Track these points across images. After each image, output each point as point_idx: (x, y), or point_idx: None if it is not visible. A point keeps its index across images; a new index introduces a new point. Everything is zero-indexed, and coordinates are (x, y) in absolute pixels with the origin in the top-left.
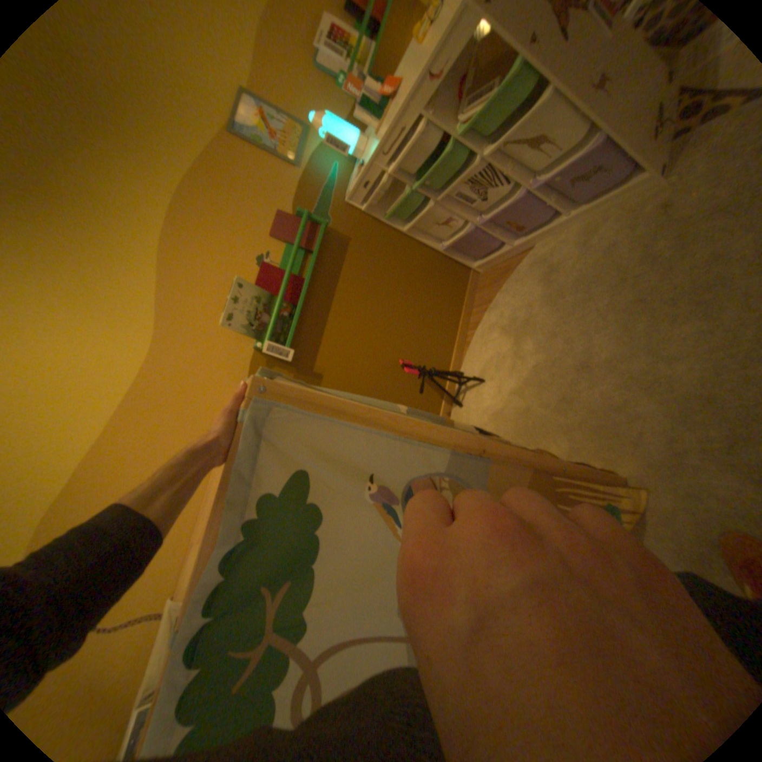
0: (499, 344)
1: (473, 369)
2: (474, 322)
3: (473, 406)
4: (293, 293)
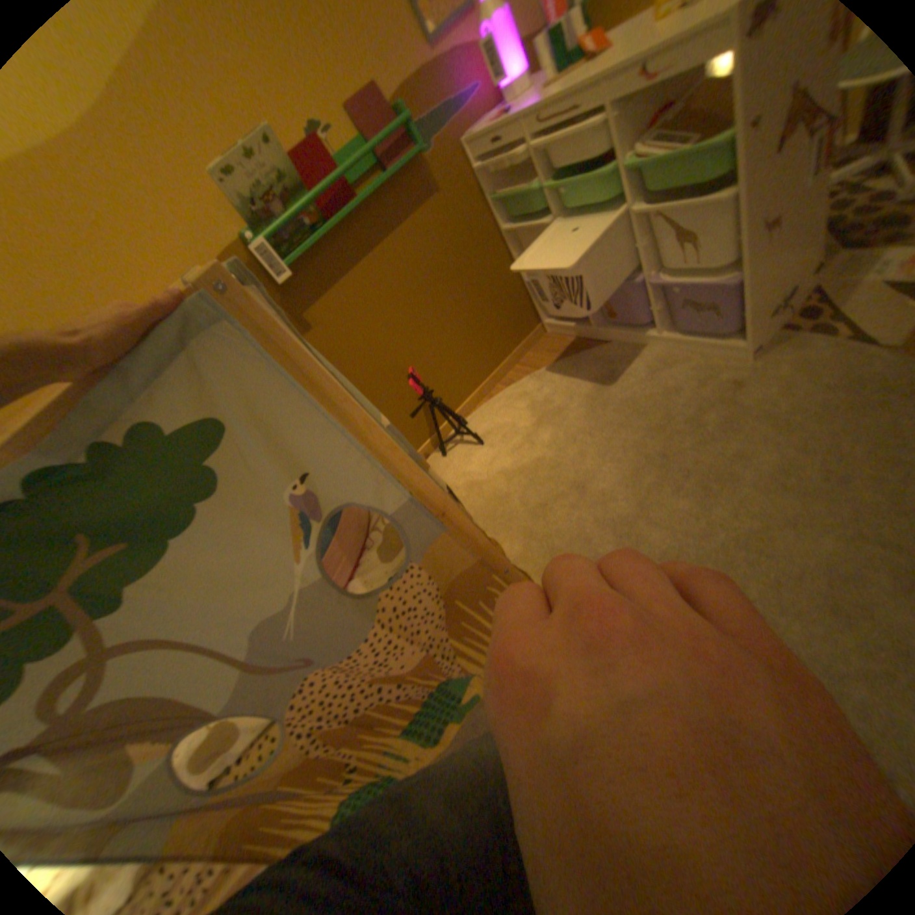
0: (518, 415)
1: (477, 424)
2: (508, 377)
3: (456, 461)
4: (331, 201)
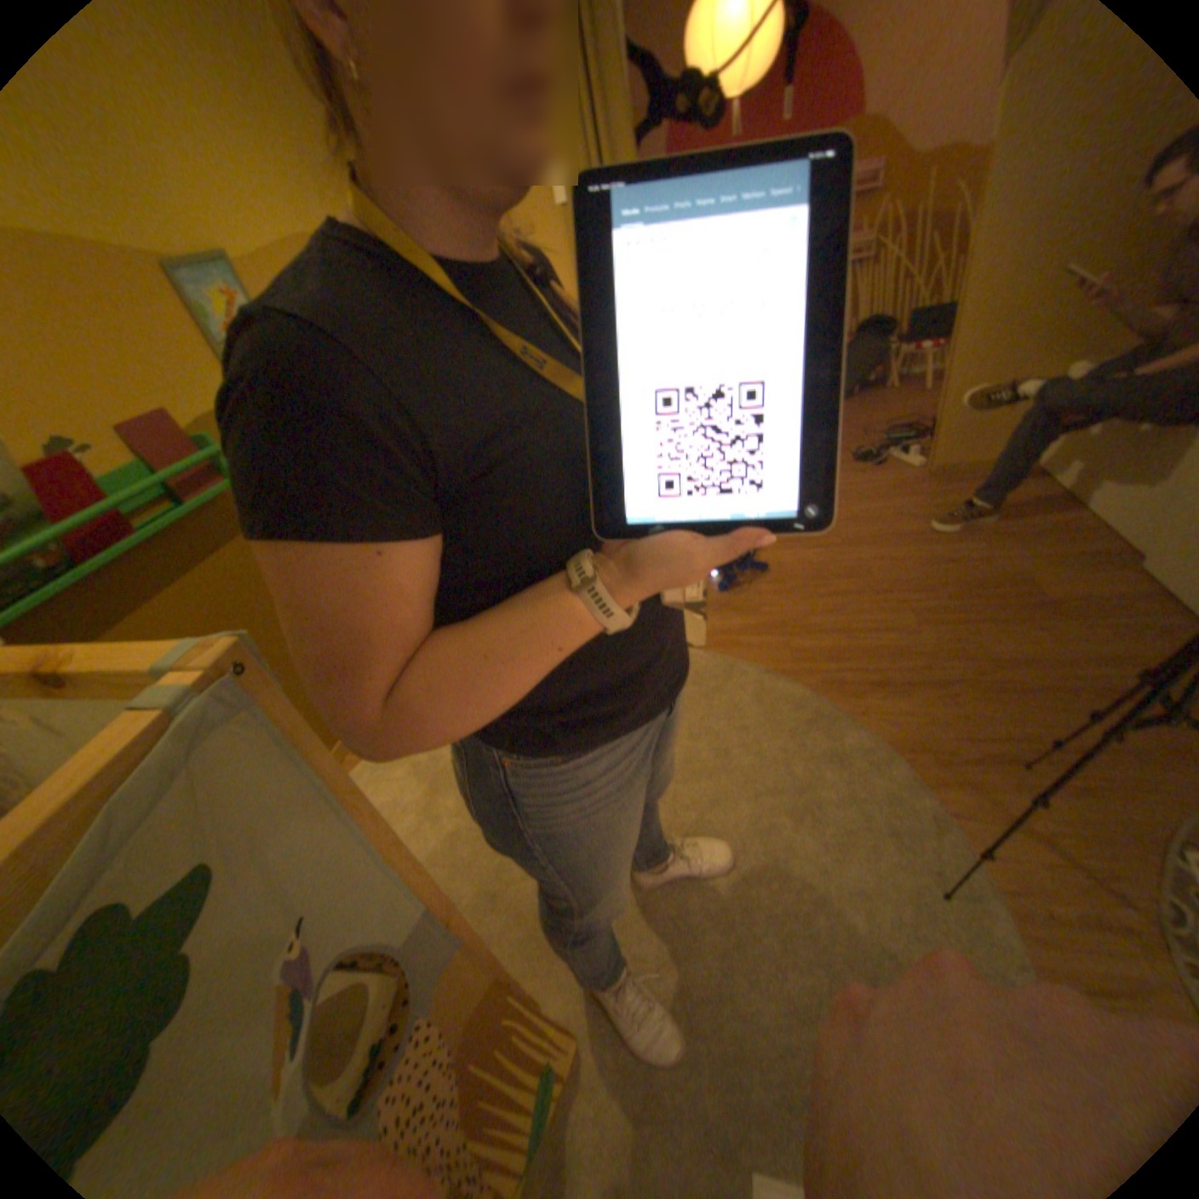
0: (399, 787)
1: None
2: None
3: None
4: (90, 537)
